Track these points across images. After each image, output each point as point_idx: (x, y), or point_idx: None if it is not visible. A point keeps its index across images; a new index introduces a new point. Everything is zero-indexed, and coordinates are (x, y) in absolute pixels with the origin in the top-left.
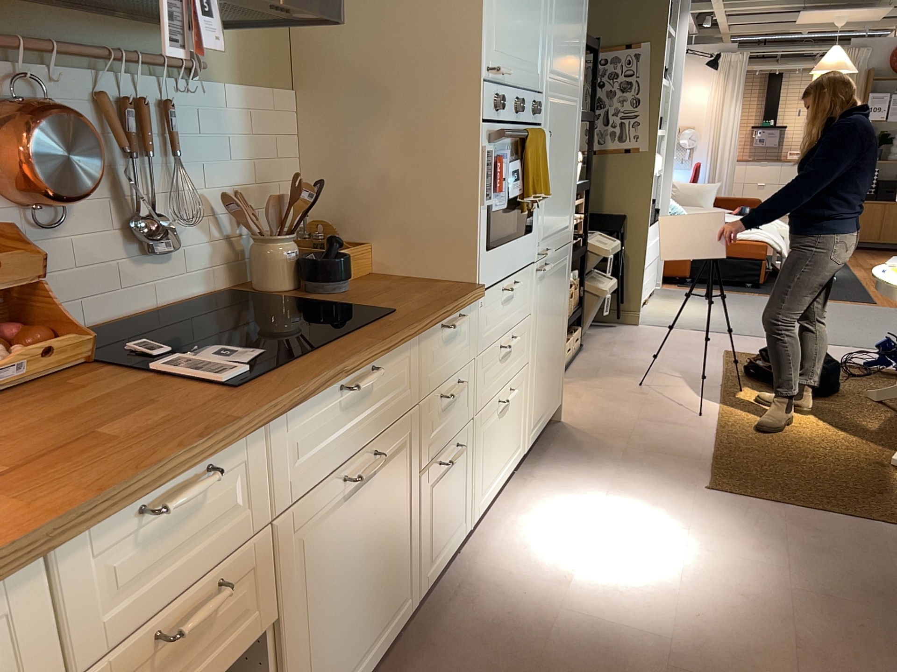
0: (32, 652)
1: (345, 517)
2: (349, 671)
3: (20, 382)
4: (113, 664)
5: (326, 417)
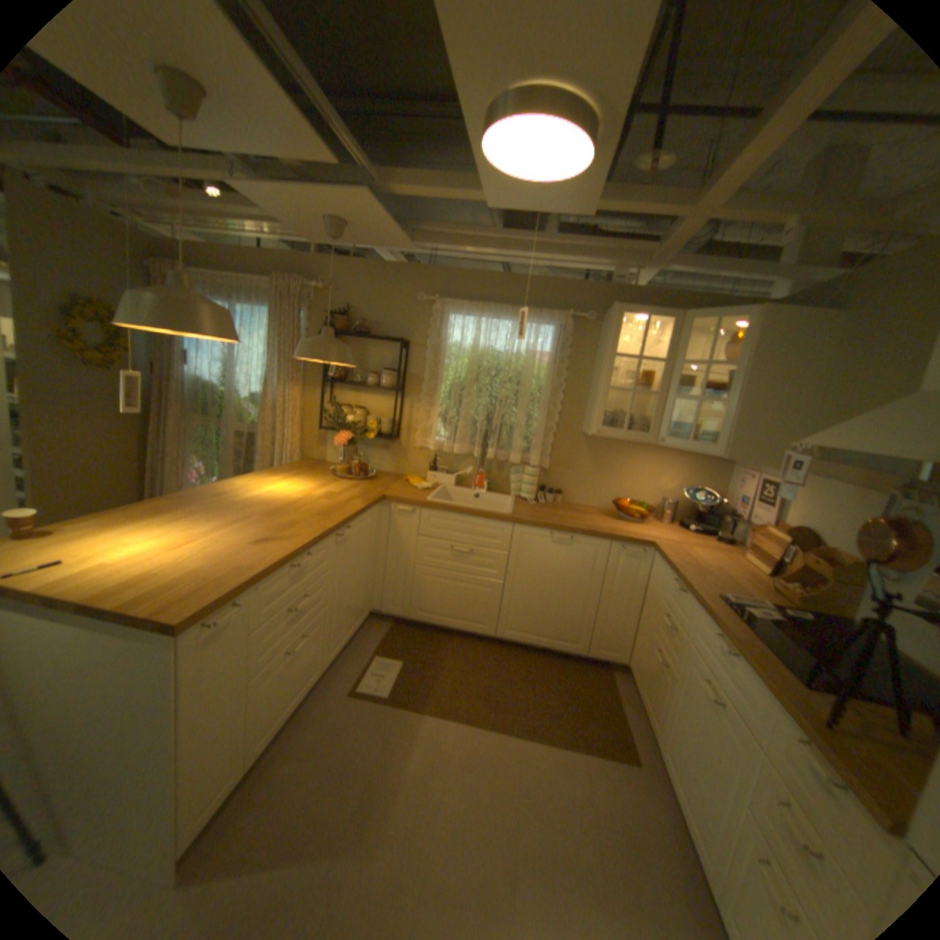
0: (664, 583)
1: (705, 704)
2: (682, 787)
3: (785, 597)
4: (666, 609)
5: (716, 640)
